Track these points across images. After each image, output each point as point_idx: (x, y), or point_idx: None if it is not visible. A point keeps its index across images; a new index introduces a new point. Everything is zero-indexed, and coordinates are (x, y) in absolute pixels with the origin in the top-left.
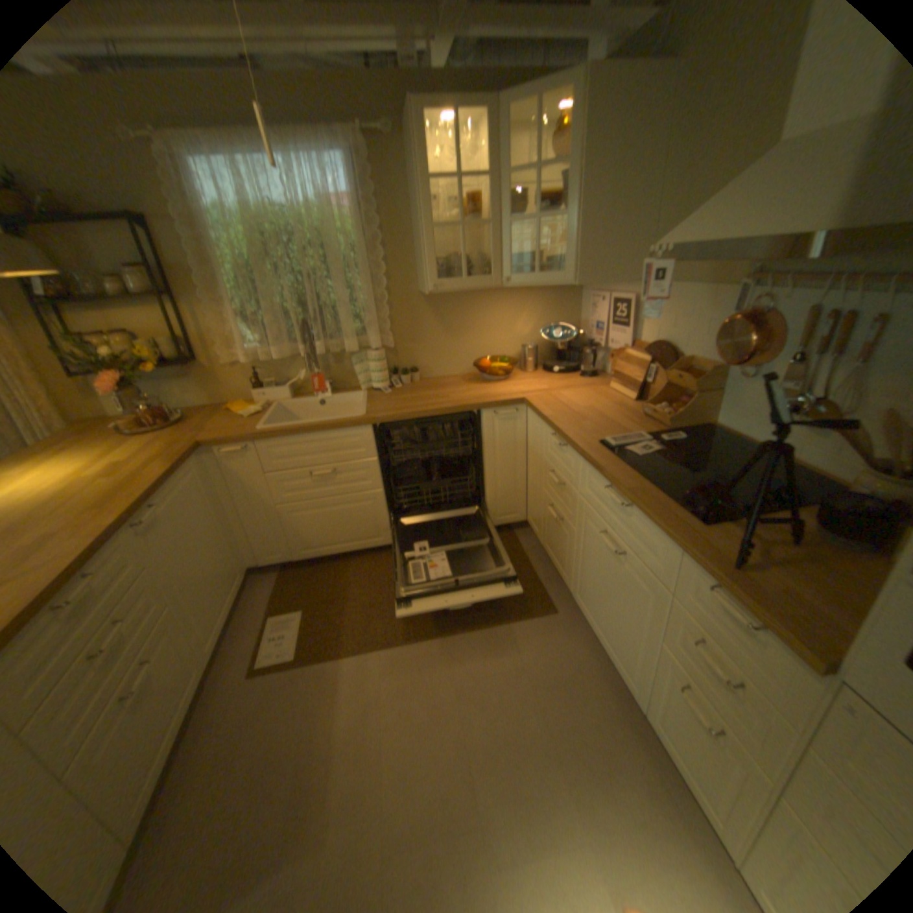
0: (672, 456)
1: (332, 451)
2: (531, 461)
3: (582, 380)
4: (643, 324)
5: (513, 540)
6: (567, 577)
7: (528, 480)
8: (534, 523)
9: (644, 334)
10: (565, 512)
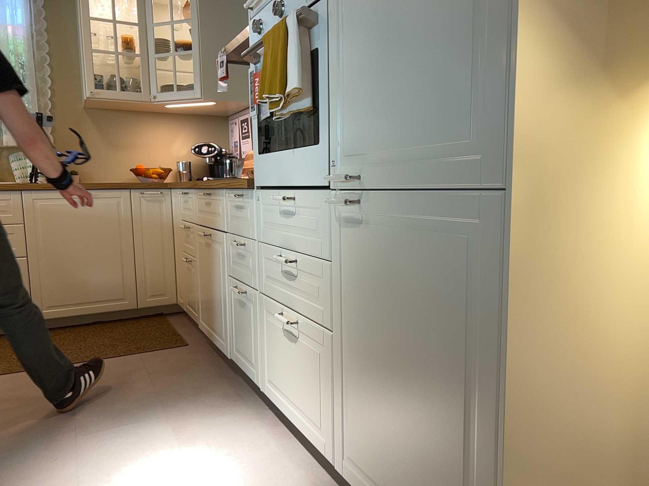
0: None
1: None
2: (176, 236)
3: None
4: None
5: (164, 319)
6: (197, 312)
7: (175, 257)
8: (181, 295)
9: None
10: (192, 251)
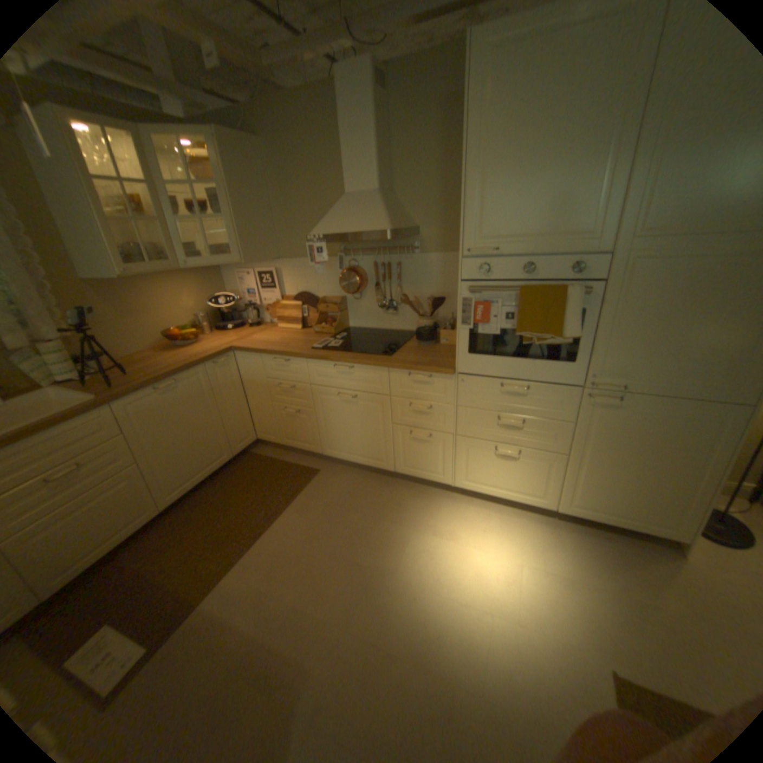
0: (346, 344)
1: (68, 445)
2: (251, 389)
3: (254, 328)
4: (284, 284)
5: (256, 455)
6: (315, 445)
7: (251, 405)
8: (269, 433)
9: (287, 290)
10: (300, 403)
